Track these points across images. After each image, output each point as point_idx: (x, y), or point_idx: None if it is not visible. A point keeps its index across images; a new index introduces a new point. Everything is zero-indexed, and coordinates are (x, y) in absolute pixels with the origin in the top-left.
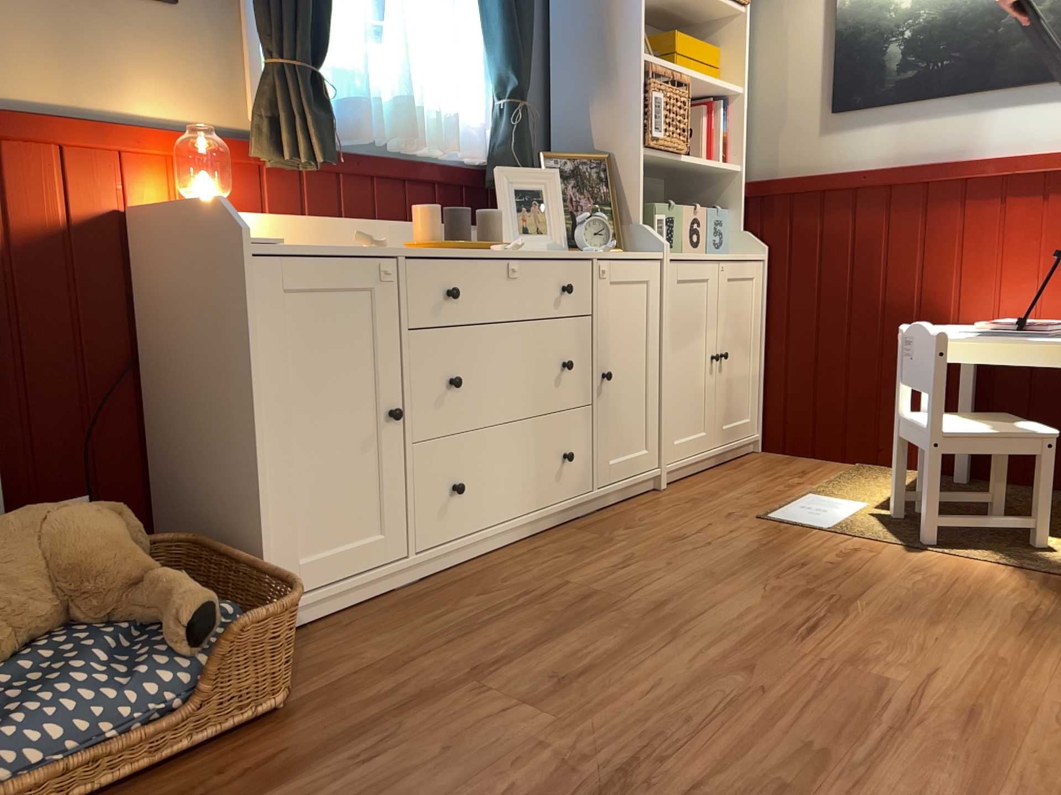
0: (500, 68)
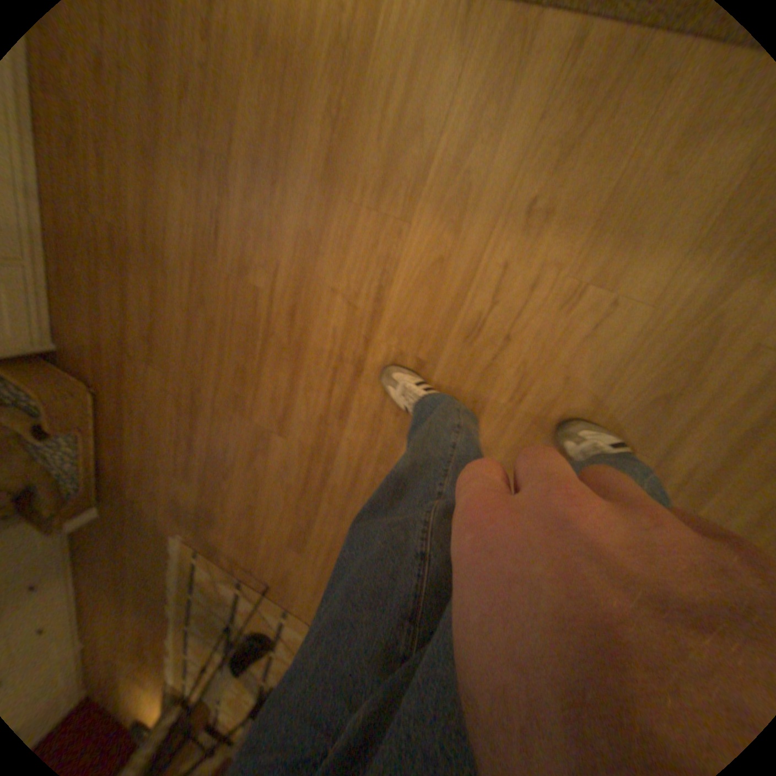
0: None
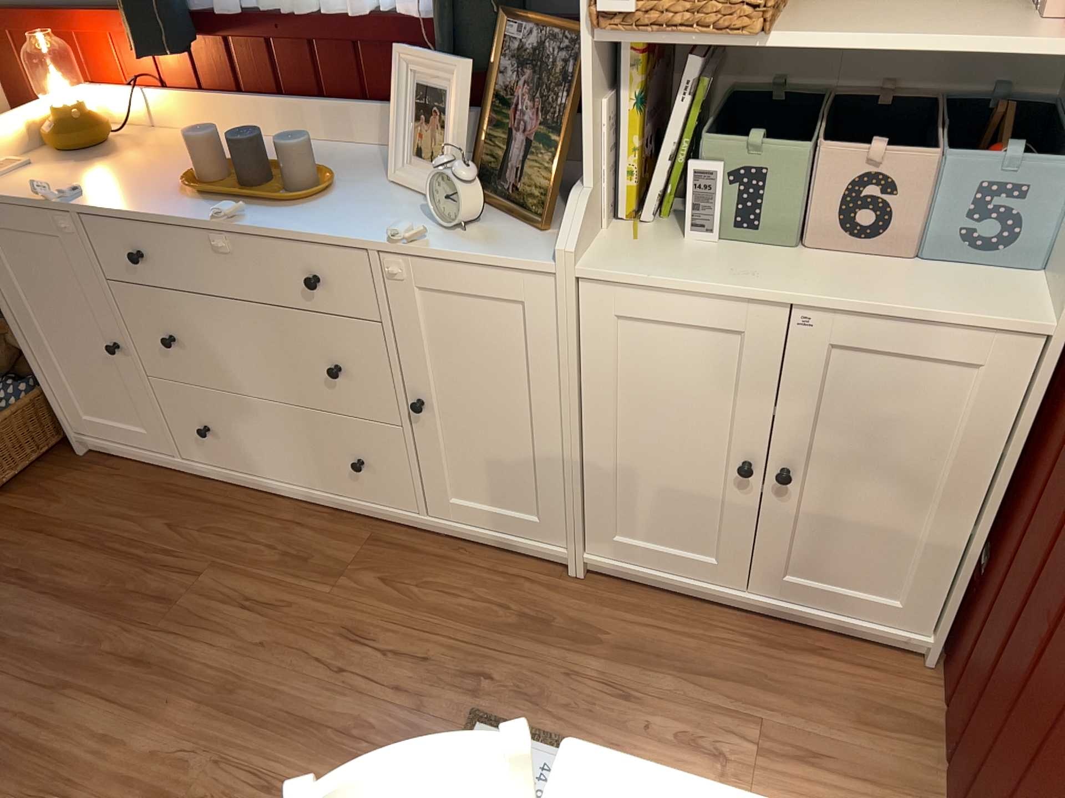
0: None
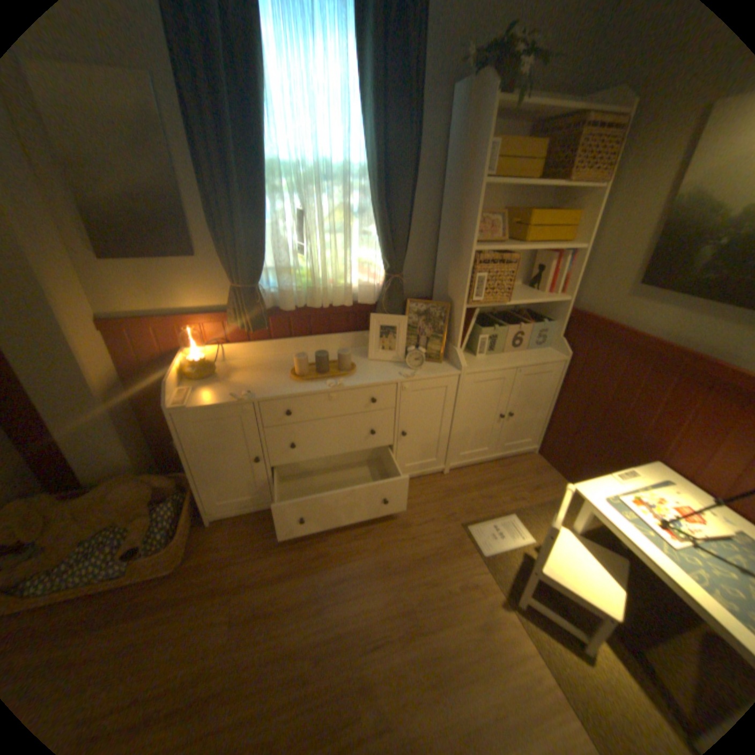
0: (382, 255)
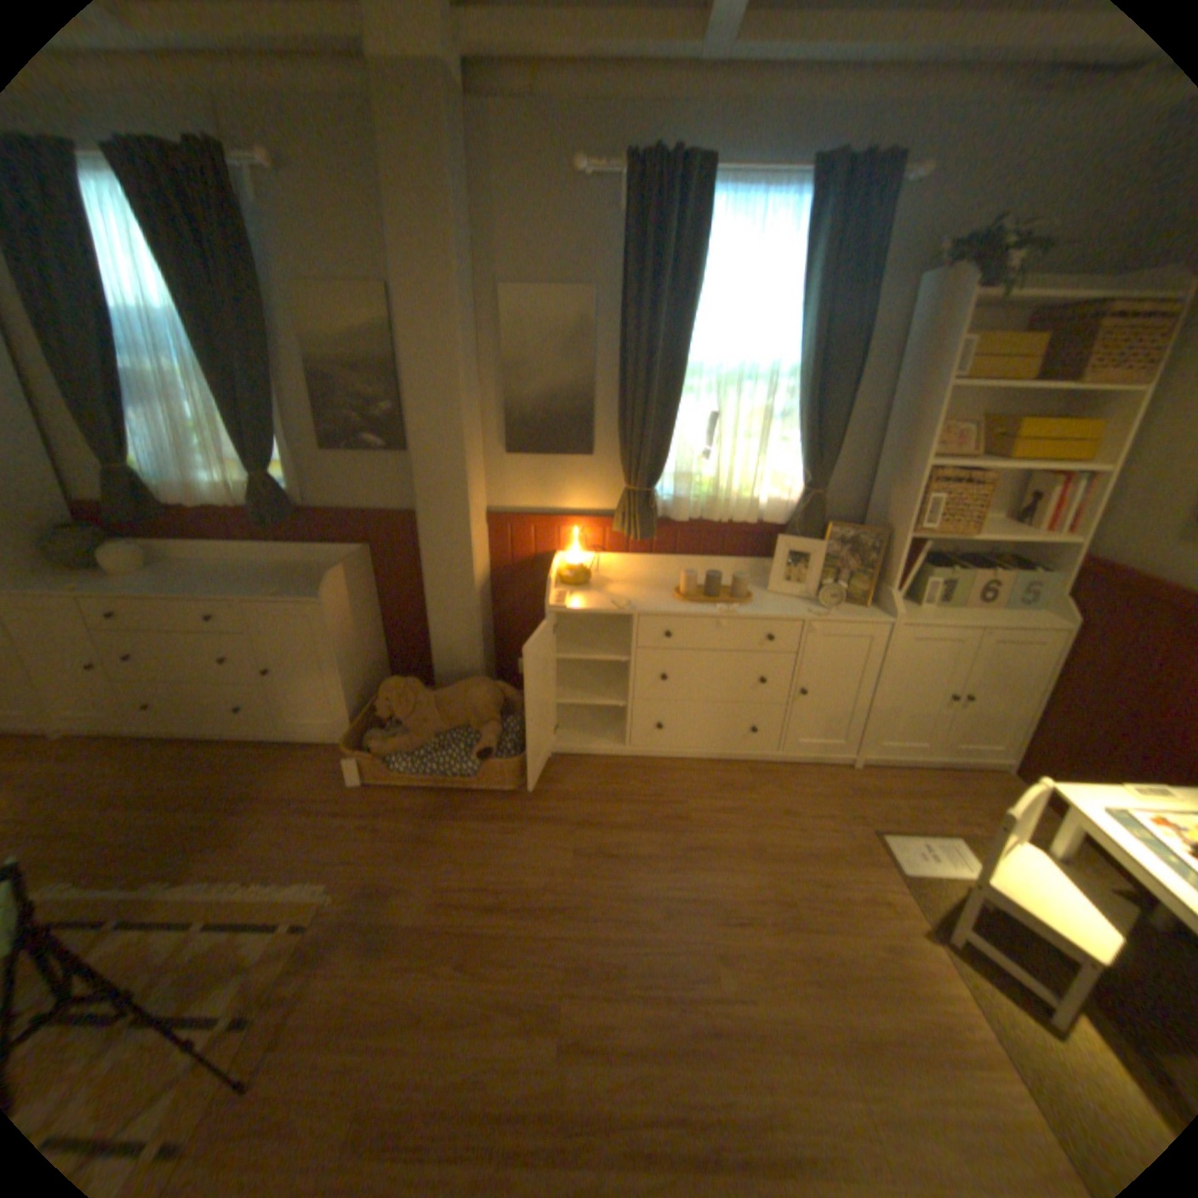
0: (803, 465)
